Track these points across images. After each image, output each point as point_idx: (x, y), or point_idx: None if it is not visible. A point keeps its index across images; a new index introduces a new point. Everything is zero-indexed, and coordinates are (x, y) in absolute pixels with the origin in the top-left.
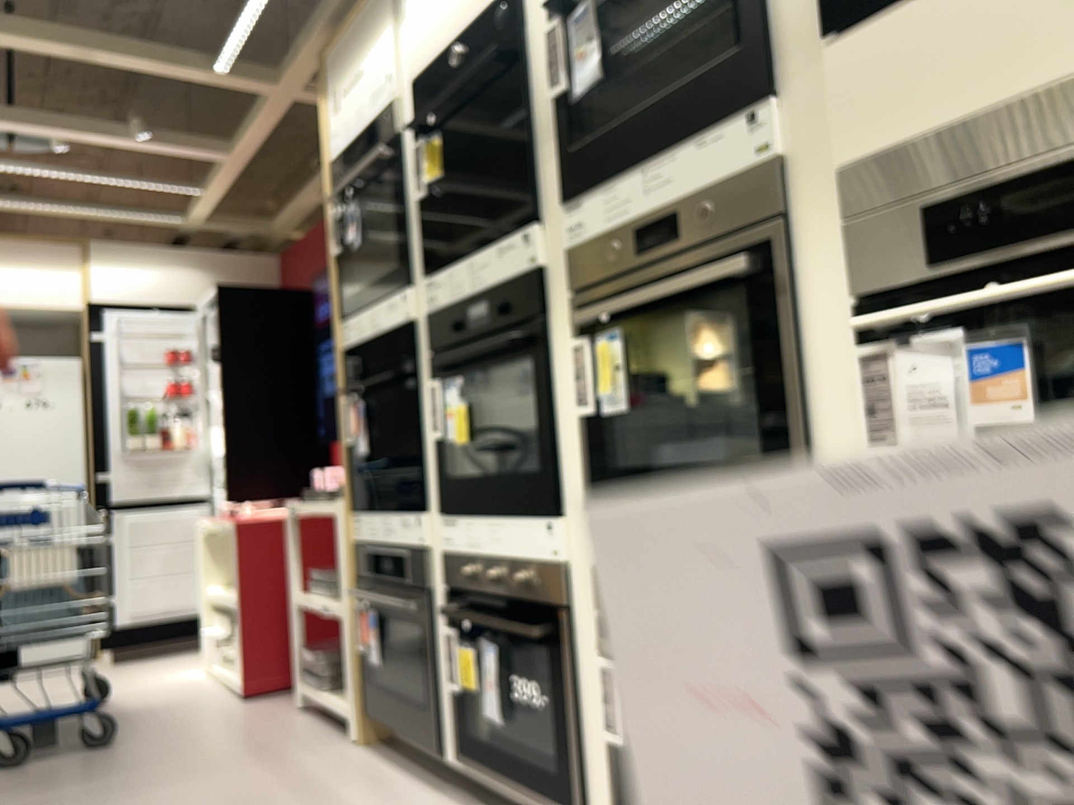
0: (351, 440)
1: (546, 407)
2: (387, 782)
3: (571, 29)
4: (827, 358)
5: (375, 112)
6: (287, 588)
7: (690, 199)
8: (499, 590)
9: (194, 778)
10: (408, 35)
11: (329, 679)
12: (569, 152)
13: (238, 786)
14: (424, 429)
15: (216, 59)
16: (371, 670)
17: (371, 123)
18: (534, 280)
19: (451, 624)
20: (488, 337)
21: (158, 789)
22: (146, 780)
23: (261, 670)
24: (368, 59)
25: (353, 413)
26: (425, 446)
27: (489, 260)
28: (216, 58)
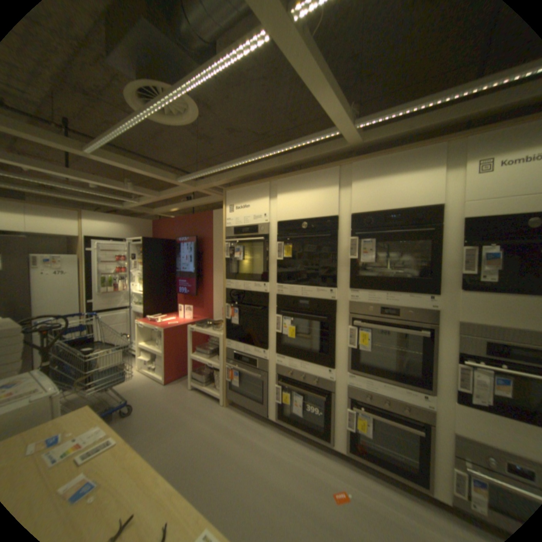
0: (229, 319)
1: (334, 341)
2: (246, 426)
3: (363, 243)
4: (447, 363)
5: (256, 223)
6: (177, 349)
7: (405, 309)
8: (304, 383)
9: (177, 431)
10: (276, 206)
11: (205, 384)
12: (356, 276)
13: (197, 433)
14: (269, 327)
15: (176, 177)
16: (229, 387)
17: (253, 226)
18: (334, 305)
19: (278, 385)
20: (304, 310)
21: (168, 438)
22: (160, 434)
23: (169, 377)
24: (253, 204)
25: (231, 311)
26: (269, 332)
27: (312, 291)
28: (176, 177)
